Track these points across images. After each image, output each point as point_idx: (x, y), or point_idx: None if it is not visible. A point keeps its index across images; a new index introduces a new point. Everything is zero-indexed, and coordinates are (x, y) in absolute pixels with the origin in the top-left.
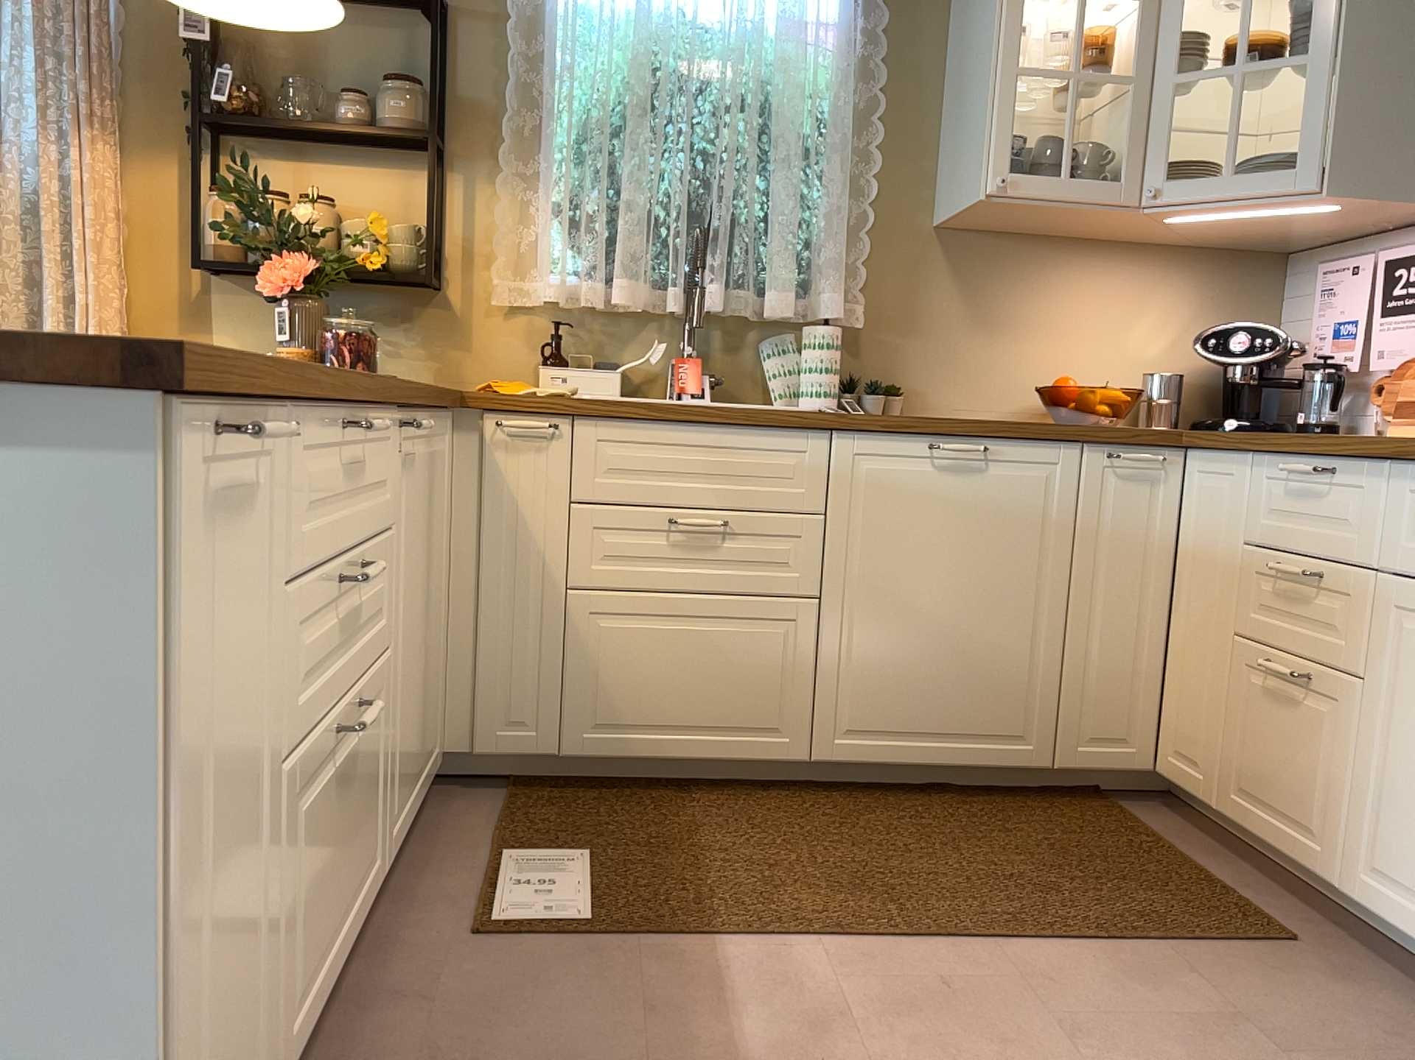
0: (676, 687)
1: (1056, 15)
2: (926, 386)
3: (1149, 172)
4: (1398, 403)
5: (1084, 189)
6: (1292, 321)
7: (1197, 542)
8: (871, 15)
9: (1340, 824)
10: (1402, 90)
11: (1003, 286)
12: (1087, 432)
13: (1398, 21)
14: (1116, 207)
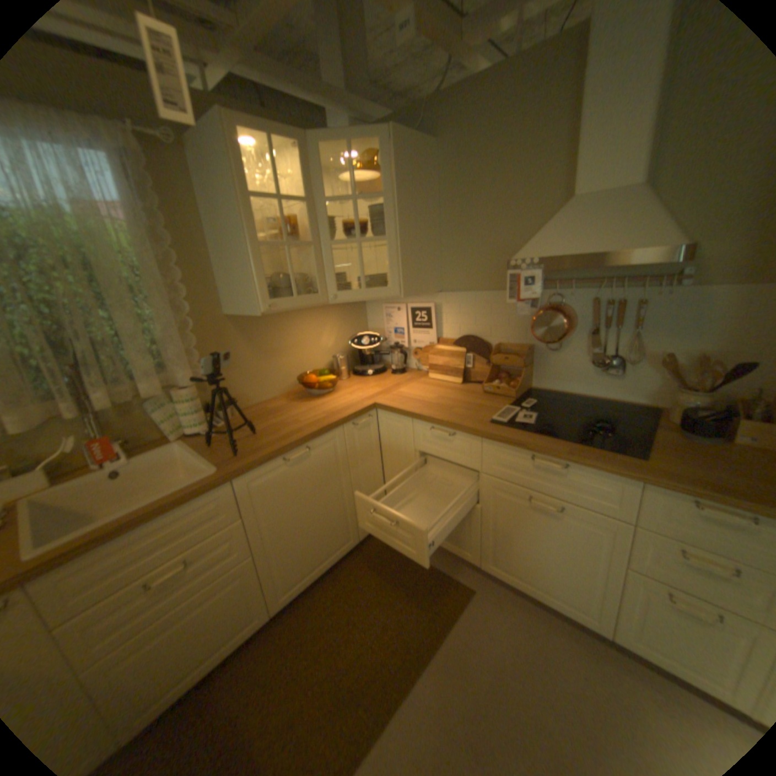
0: (188, 652)
1: (254, 196)
2: (245, 392)
3: (328, 287)
4: (427, 363)
5: (305, 301)
6: (372, 320)
7: (389, 443)
8: (143, 197)
9: (478, 548)
10: (417, 250)
11: (266, 335)
12: (344, 420)
13: (412, 220)
14: (318, 305)
